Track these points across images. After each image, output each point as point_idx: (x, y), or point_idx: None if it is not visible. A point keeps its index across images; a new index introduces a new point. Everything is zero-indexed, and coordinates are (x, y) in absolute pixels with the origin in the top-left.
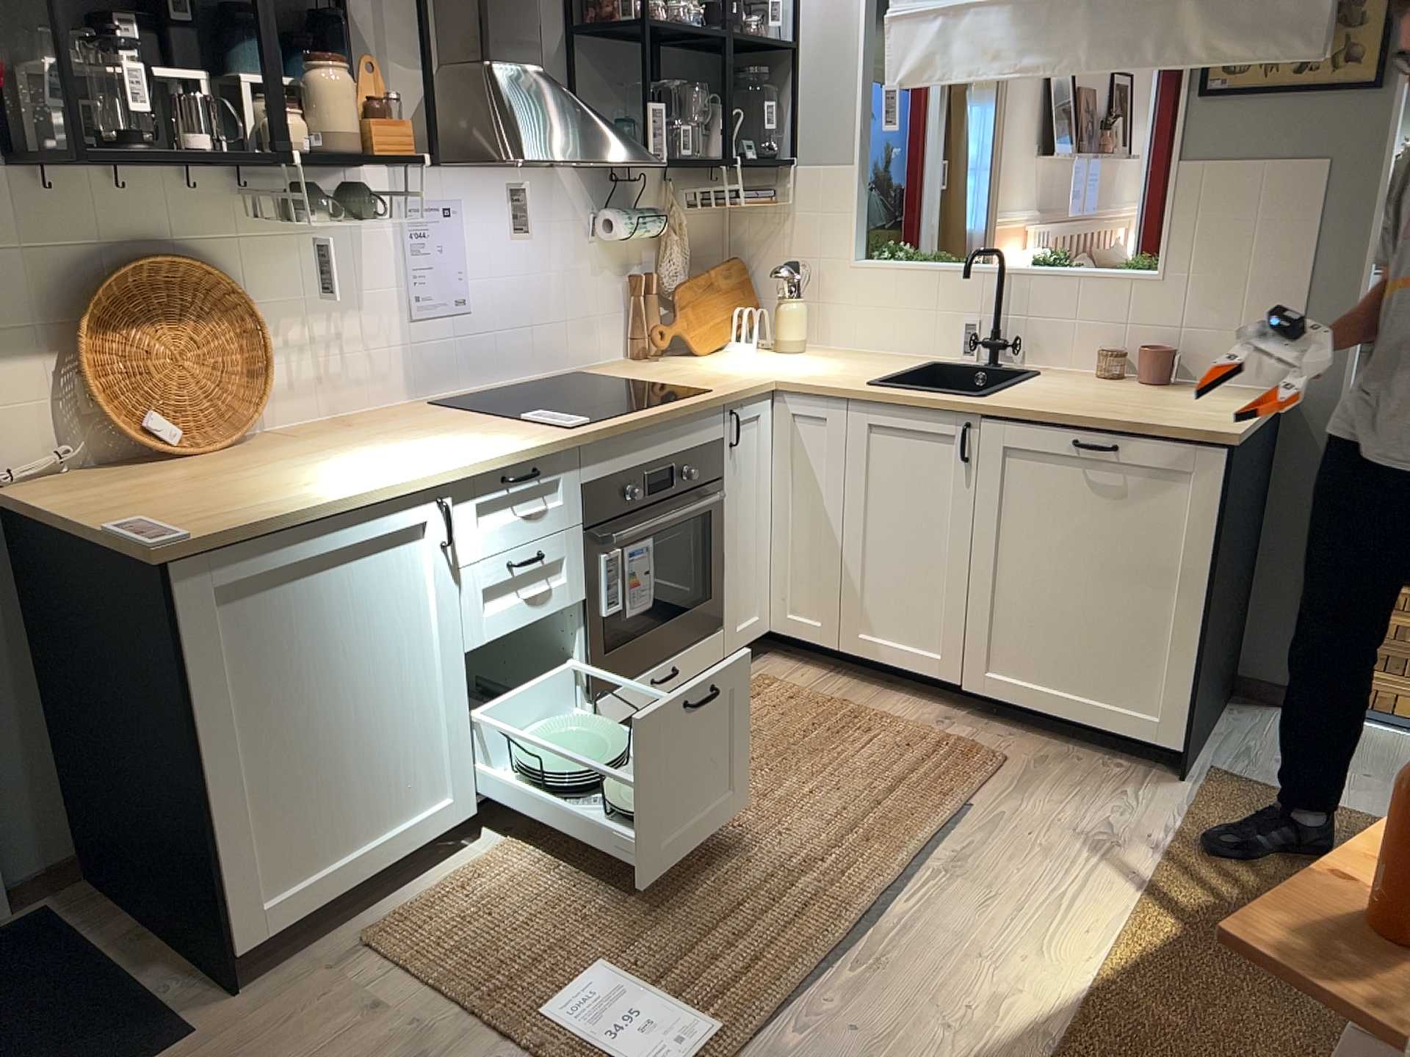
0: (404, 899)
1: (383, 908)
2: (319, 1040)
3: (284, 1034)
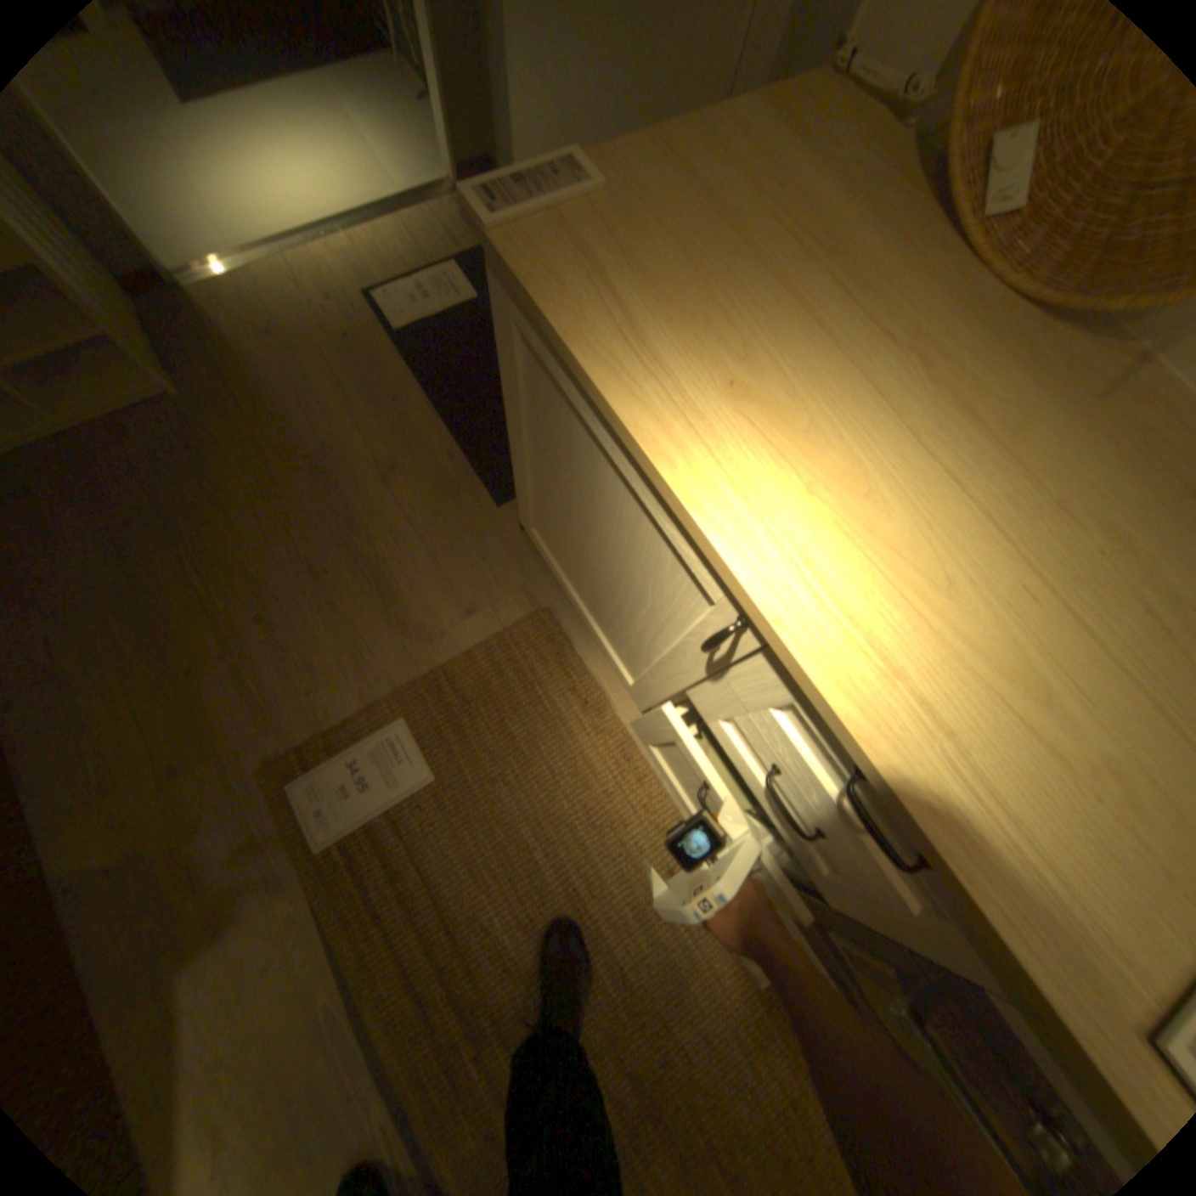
0: (584, 645)
1: (578, 627)
2: (456, 576)
3: (472, 556)
